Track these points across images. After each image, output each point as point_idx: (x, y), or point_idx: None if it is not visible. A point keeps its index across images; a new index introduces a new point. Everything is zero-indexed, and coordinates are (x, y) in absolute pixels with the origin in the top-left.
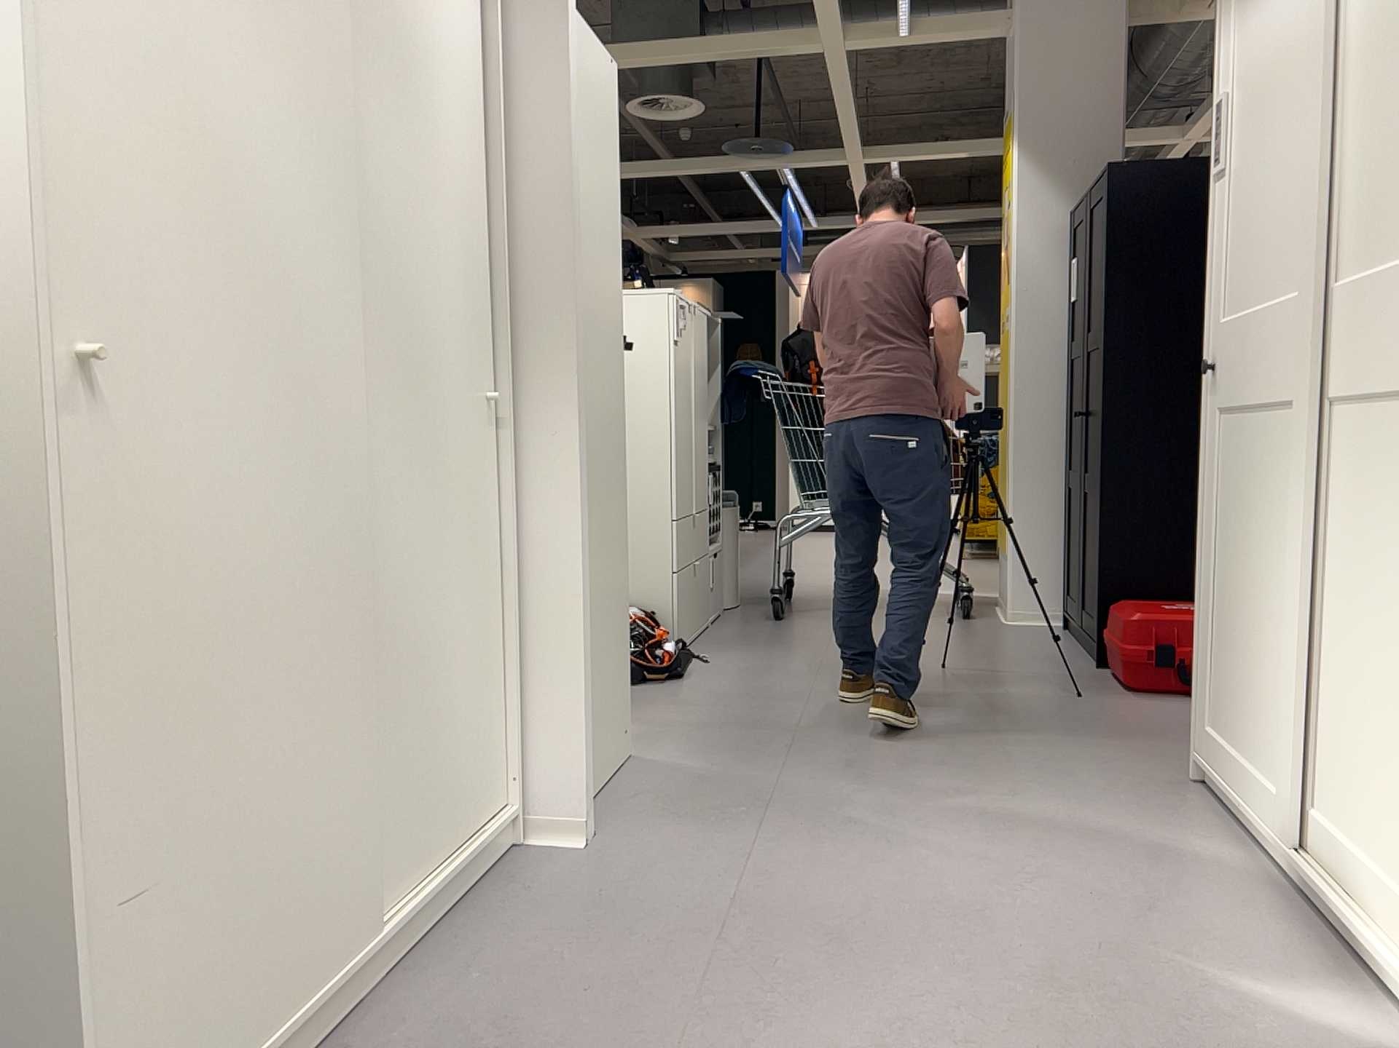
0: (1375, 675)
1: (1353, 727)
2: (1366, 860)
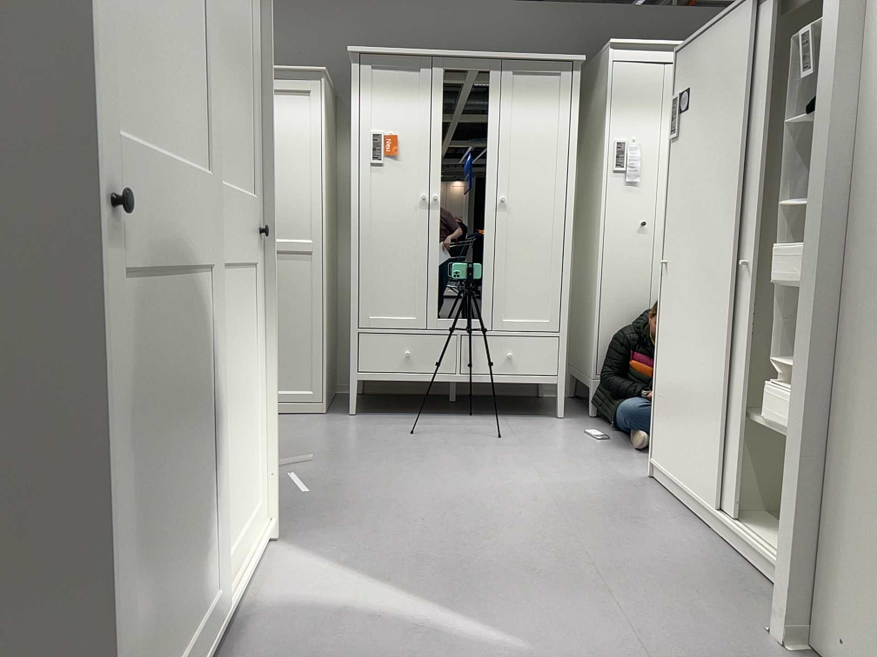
0: (237, 429)
1: (231, 474)
2: (240, 533)
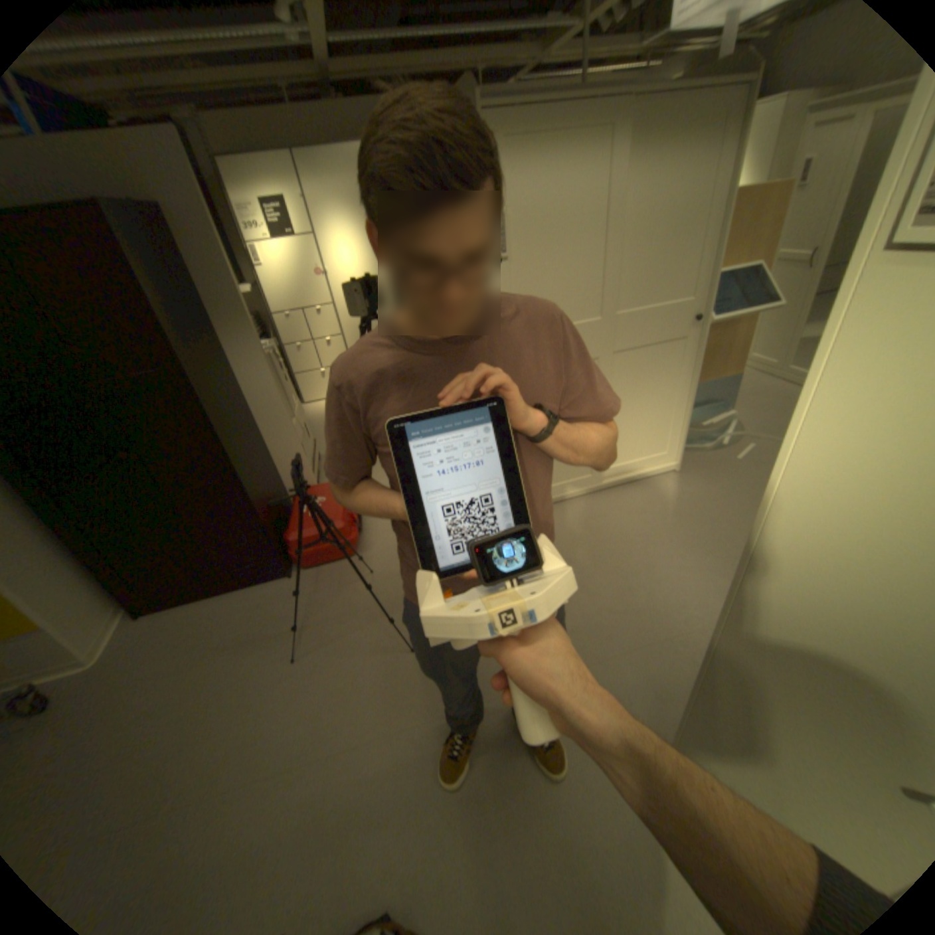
0: (643, 418)
1: (631, 435)
2: (638, 460)
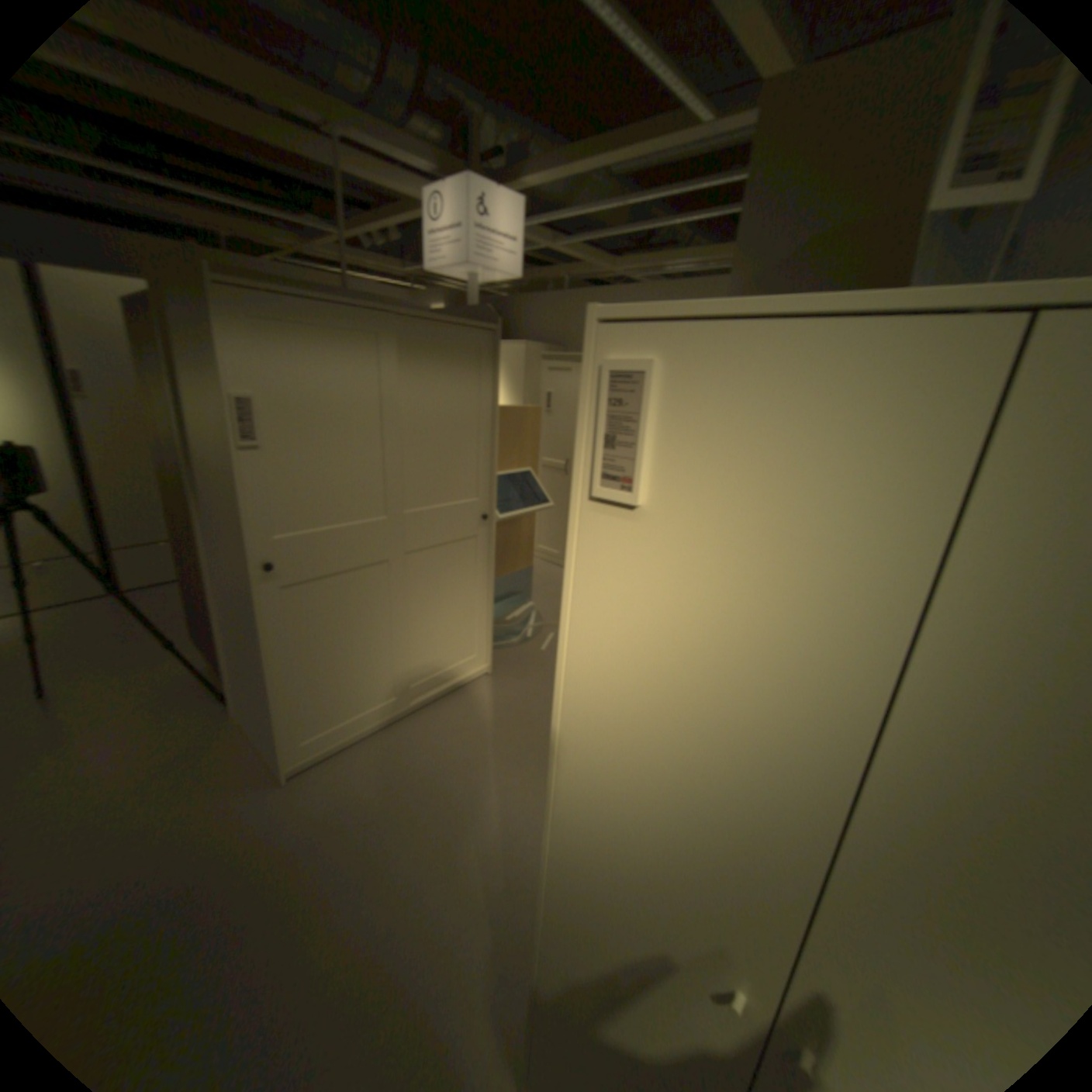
0: (445, 621)
1: (434, 642)
2: (446, 669)
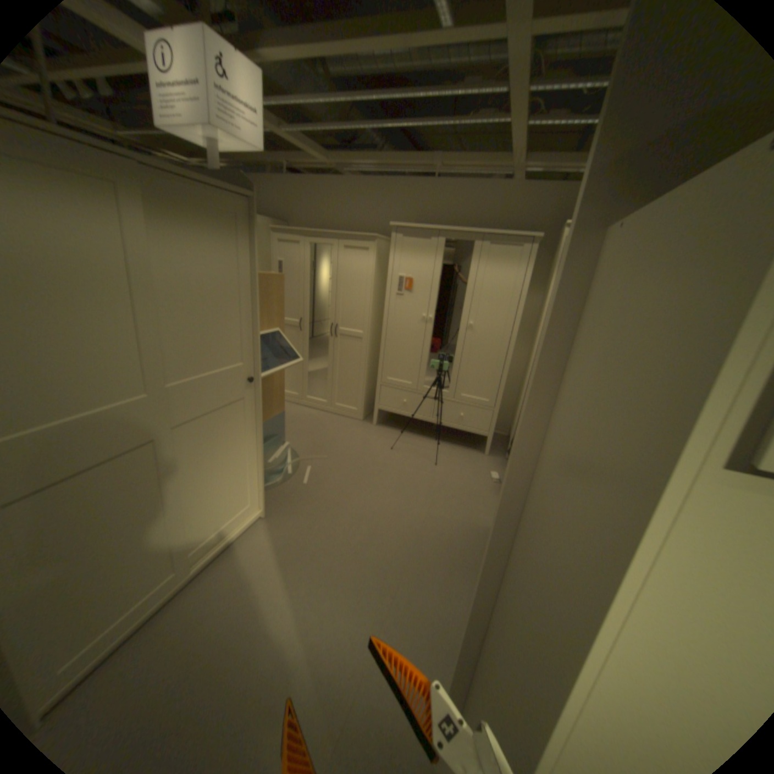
0: (220, 482)
1: (211, 505)
2: (225, 525)
